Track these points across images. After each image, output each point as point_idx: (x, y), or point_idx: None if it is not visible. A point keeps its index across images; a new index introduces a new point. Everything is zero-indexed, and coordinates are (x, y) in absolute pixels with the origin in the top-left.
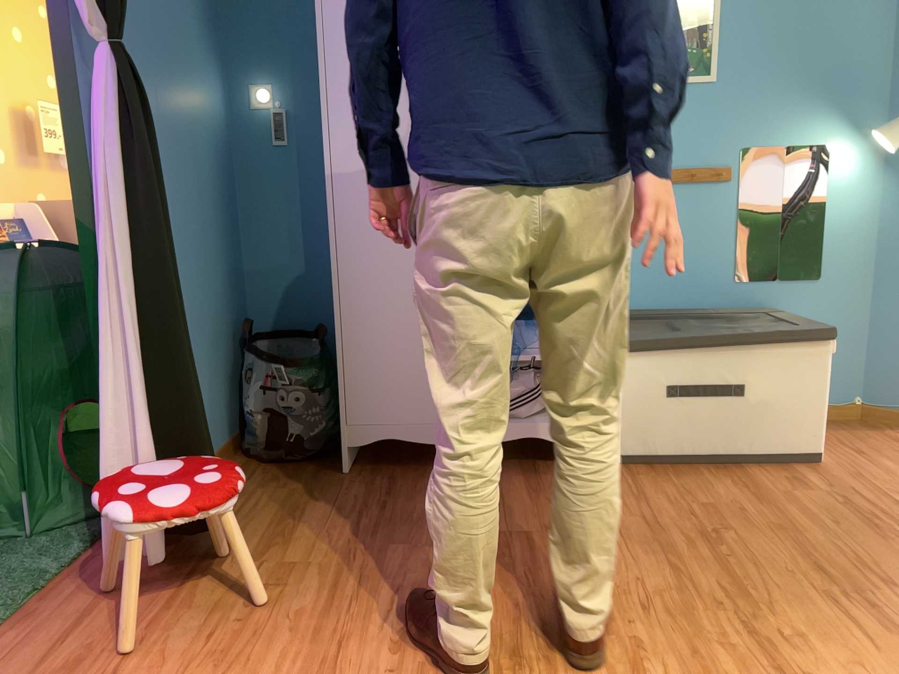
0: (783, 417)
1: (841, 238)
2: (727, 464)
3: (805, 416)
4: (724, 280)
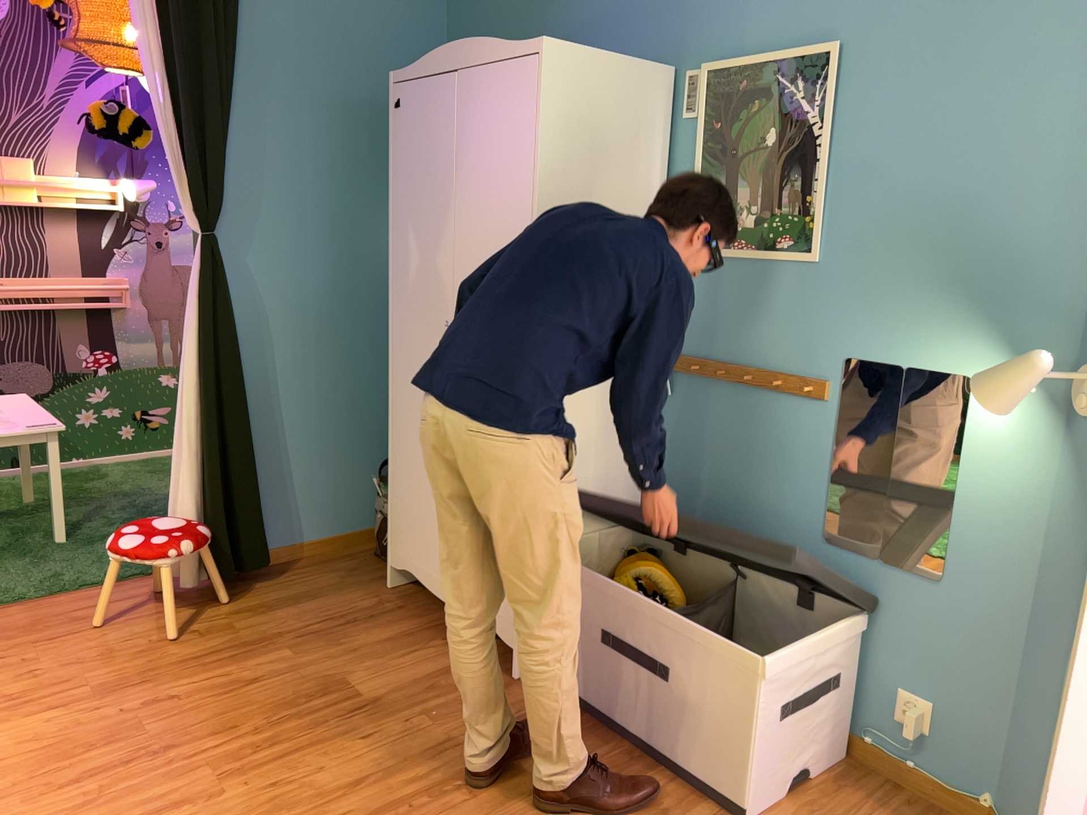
0: (705, 733)
1: (979, 527)
2: (643, 755)
3: (728, 747)
4: (809, 533)
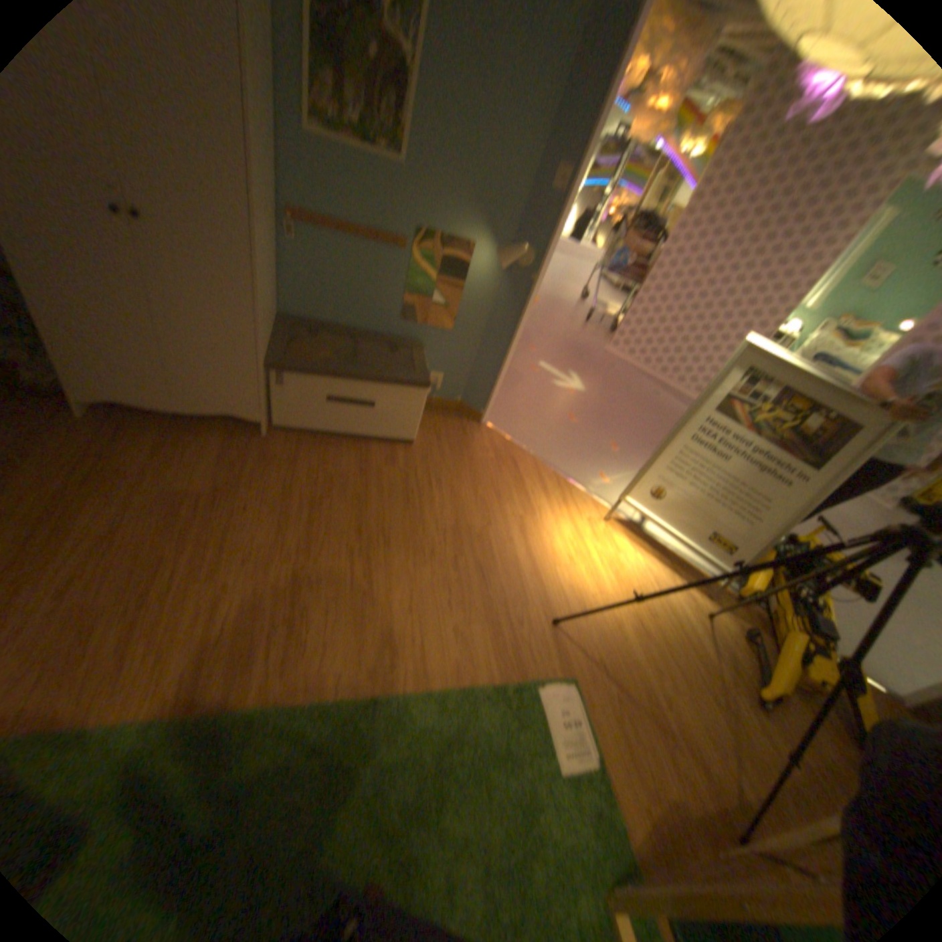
0: (392, 423)
1: (466, 310)
2: (357, 442)
3: (405, 425)
4: (390, 319)
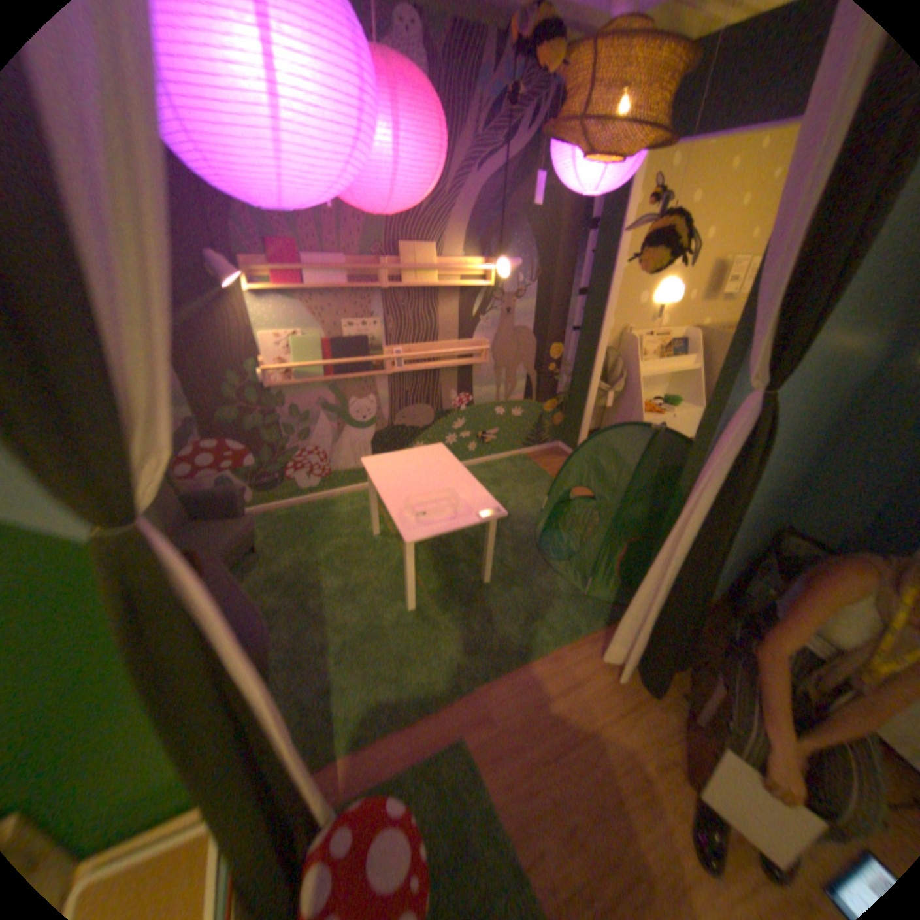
0: None
1: None
2: None
3: None
4: None
